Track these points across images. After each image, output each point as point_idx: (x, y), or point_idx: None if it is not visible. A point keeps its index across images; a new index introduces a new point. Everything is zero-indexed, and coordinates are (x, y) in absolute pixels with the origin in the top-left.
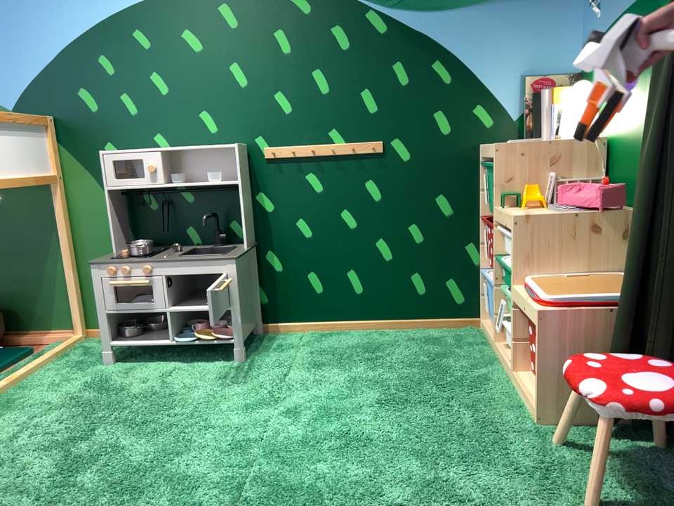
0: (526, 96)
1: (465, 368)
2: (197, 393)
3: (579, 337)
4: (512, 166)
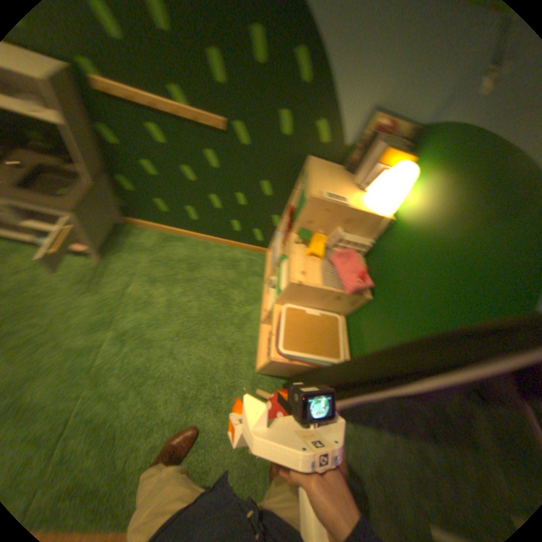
0: (366, 132)
1: (239, 303)
2: (53, 300)
3: (287, 369)
4: (314, 216)
